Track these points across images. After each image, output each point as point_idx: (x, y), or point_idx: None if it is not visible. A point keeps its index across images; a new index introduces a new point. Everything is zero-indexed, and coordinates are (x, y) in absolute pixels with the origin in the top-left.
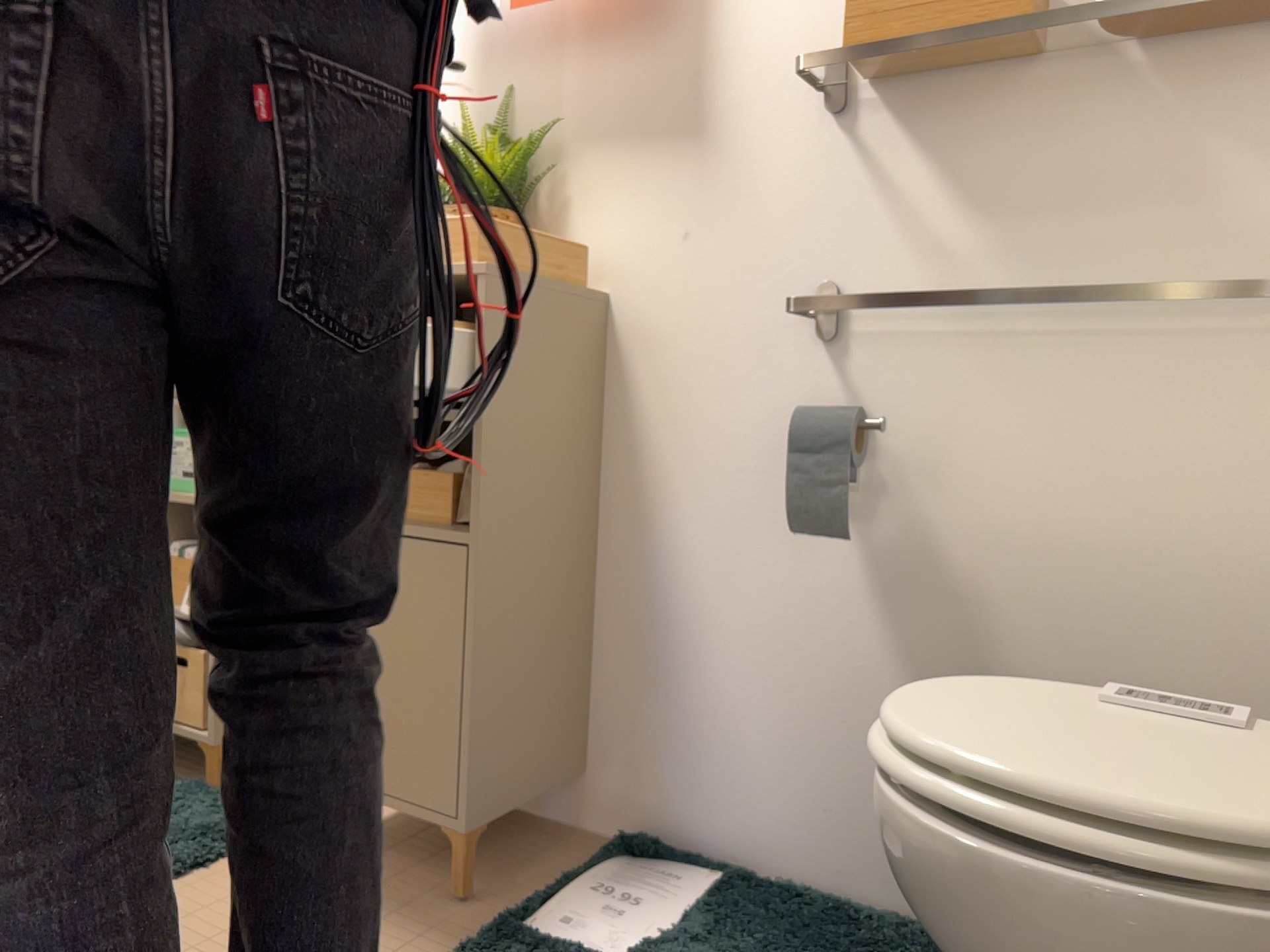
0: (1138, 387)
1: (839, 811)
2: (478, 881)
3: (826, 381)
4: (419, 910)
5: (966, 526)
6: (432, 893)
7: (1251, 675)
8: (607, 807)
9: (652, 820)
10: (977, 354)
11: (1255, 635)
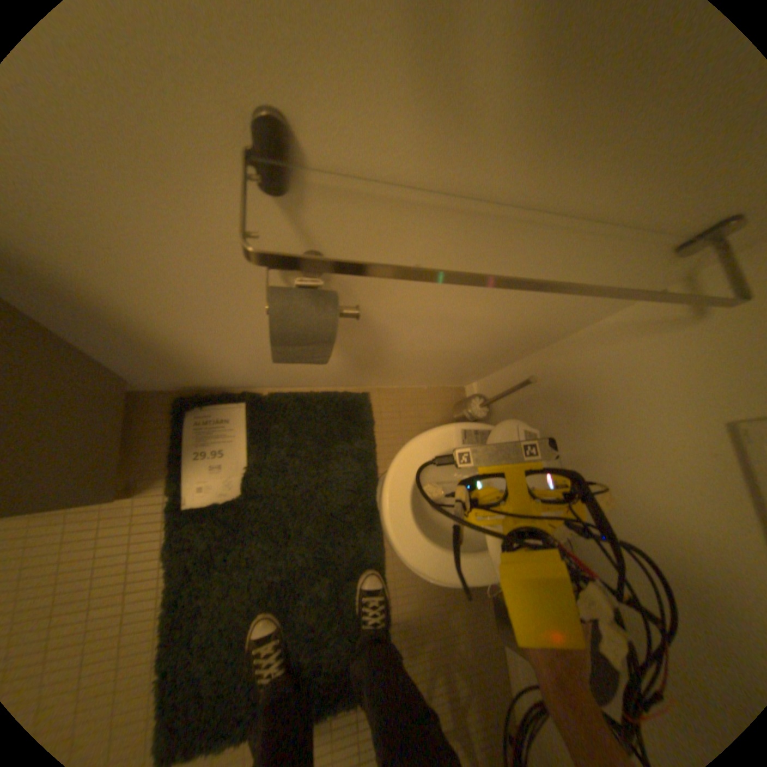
0: (552, 262)
1: (299, 377)
2: (125, 482)
3: (281, 227)
4: (114, 525)
5: (394, 312)
6: (108, 508)
7: (497, 345)
8: (154, 387)
9: (188, 386)
10: (453, 227)
11: (509, 338)
